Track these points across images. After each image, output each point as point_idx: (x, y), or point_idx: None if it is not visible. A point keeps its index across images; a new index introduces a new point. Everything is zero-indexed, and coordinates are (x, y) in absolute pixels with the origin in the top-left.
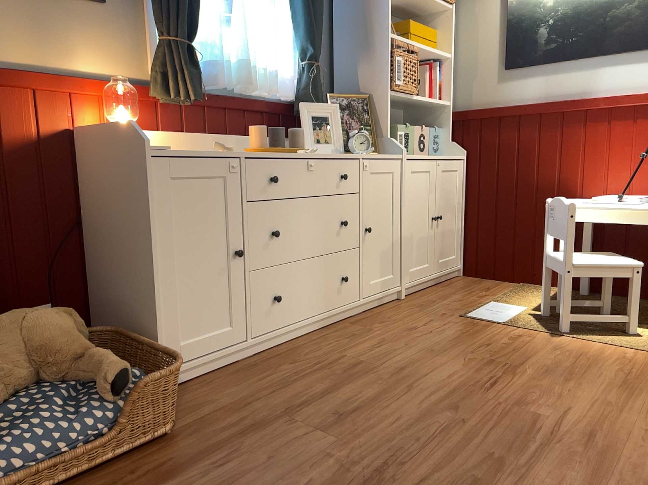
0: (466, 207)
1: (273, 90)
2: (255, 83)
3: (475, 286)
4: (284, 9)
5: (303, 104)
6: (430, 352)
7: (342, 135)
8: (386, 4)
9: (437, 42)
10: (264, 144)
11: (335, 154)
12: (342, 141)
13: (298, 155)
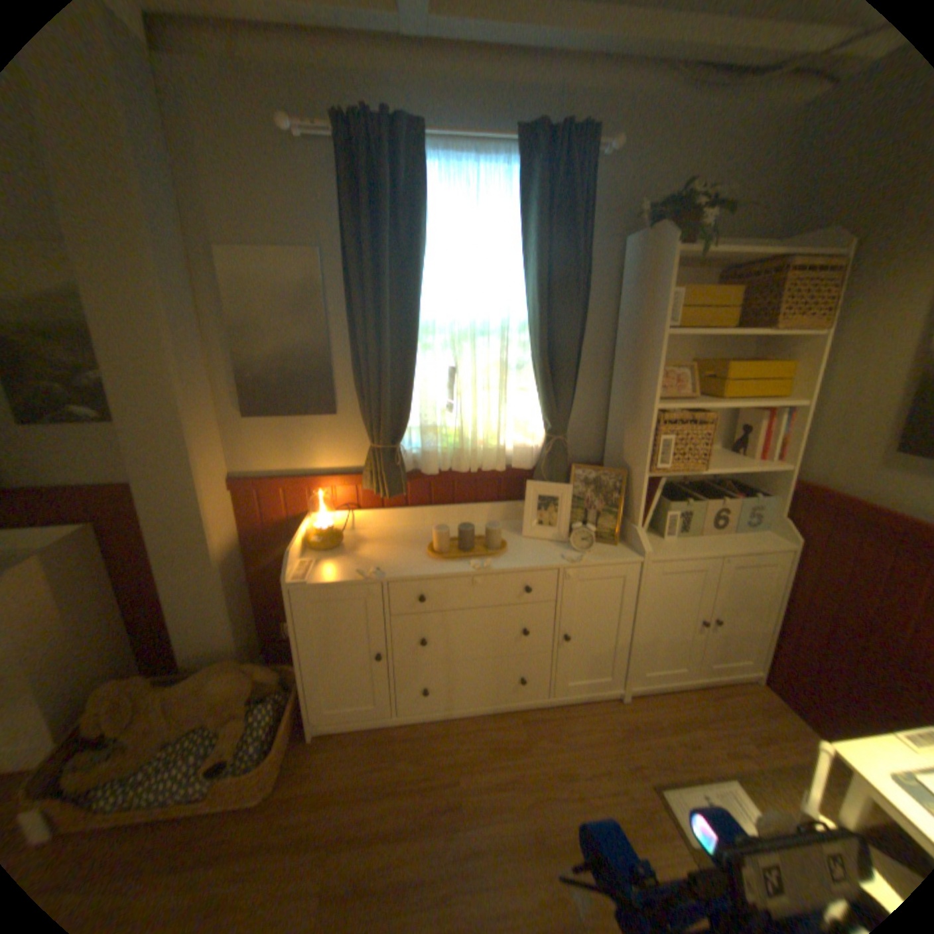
0: (789, 610)
1: (497, 468)
2: (486, 455)
3: (758, 723)
4: (528, 377)
5: (539, 476)
6: (536, 845)
7: (568, 522)
8: (657, 368)
9: (796, 377)
10: (444, 547)
11: (525, 562)
12: (567, 529)
13: (463, 571)
